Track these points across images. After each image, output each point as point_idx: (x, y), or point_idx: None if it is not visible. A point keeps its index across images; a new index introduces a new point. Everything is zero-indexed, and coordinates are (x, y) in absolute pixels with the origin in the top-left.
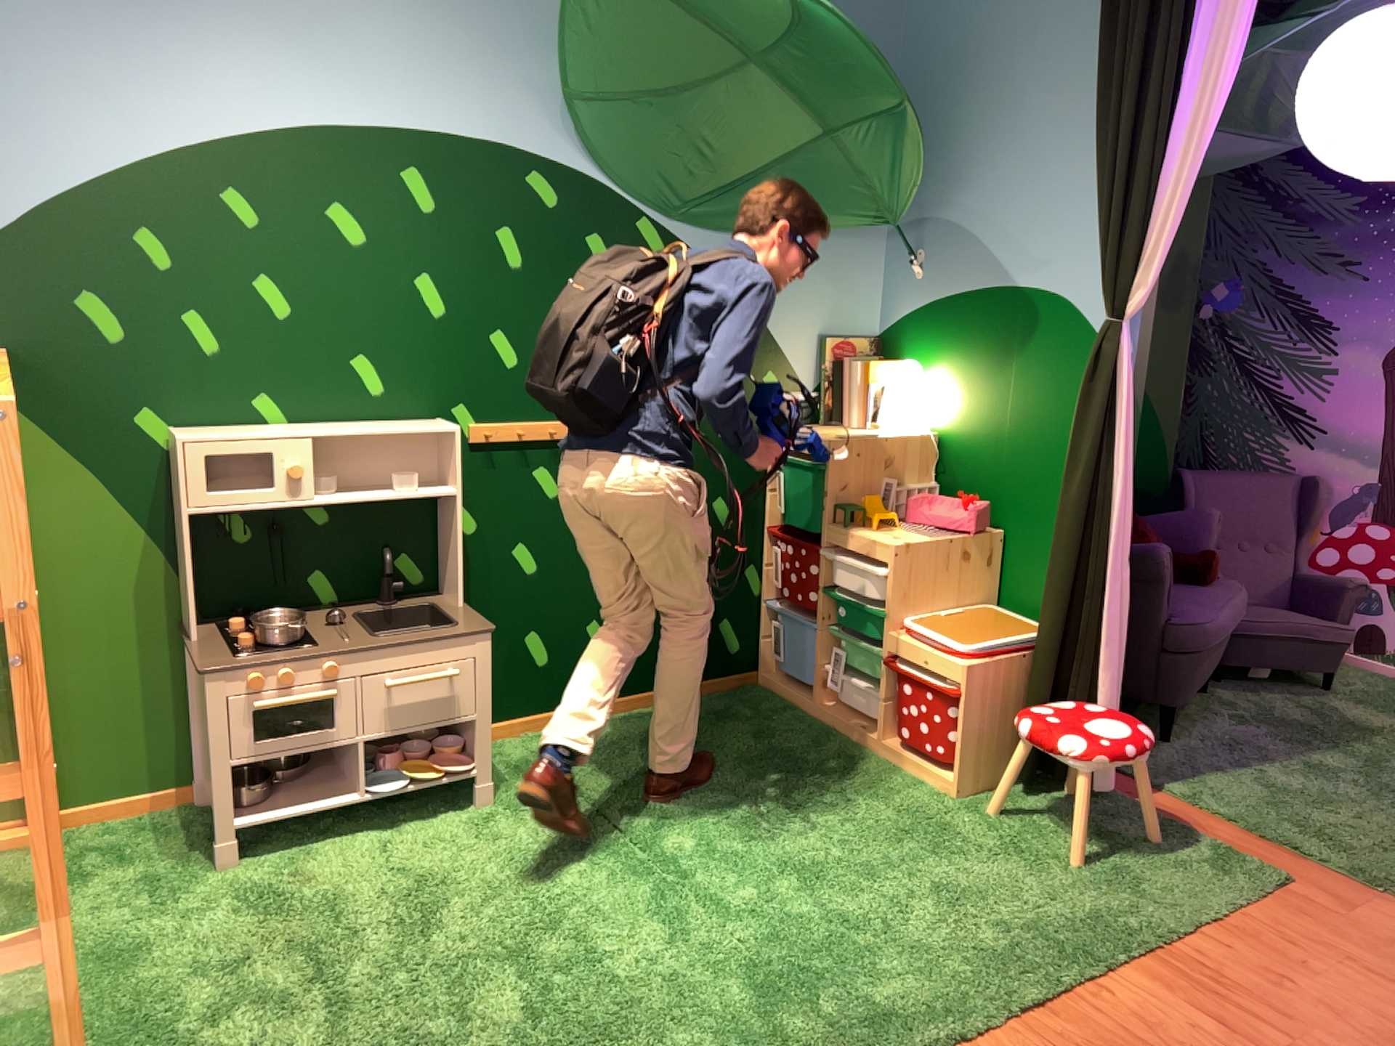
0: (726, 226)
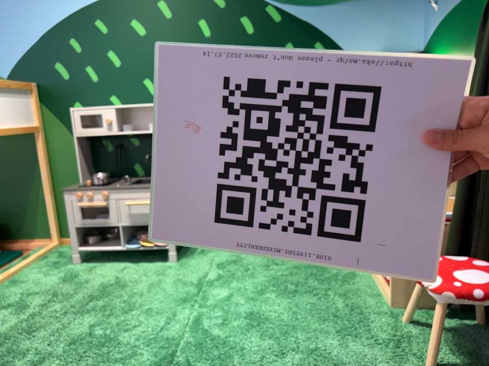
0: None
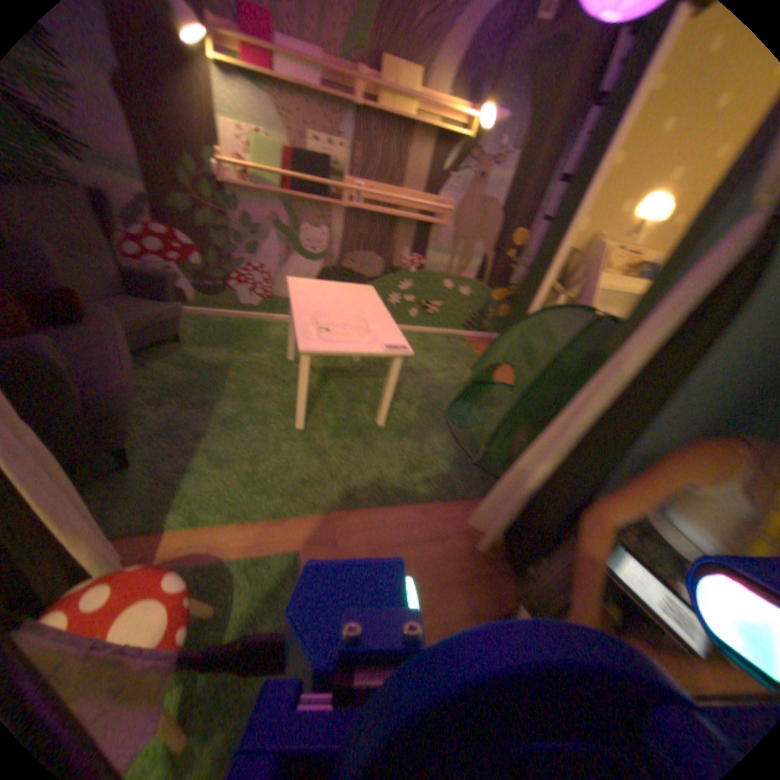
0: None
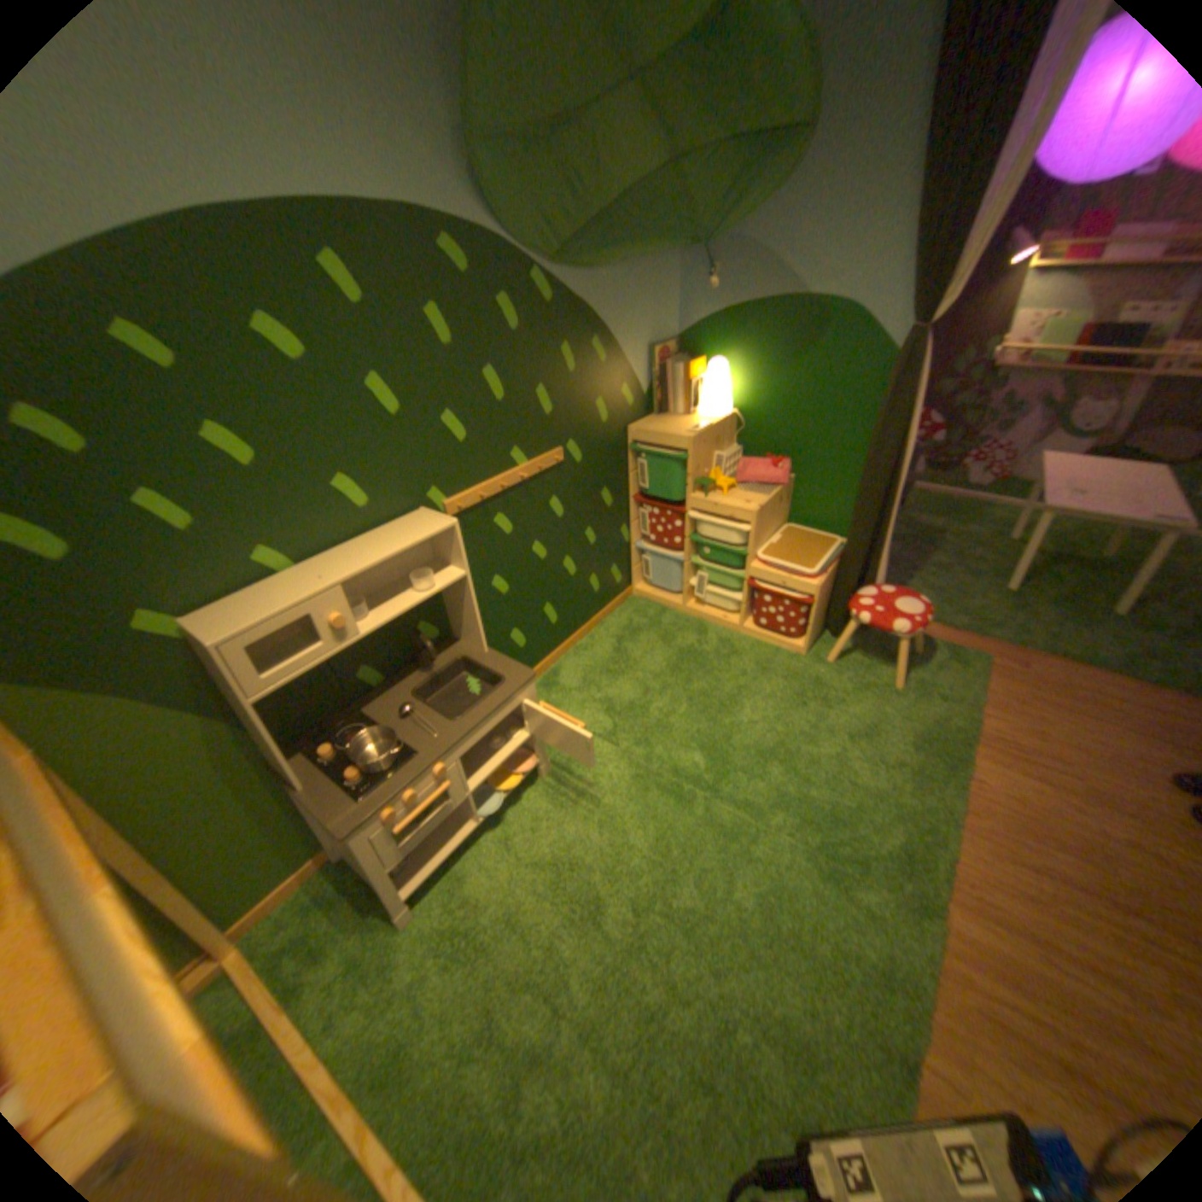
0: (592, 260)
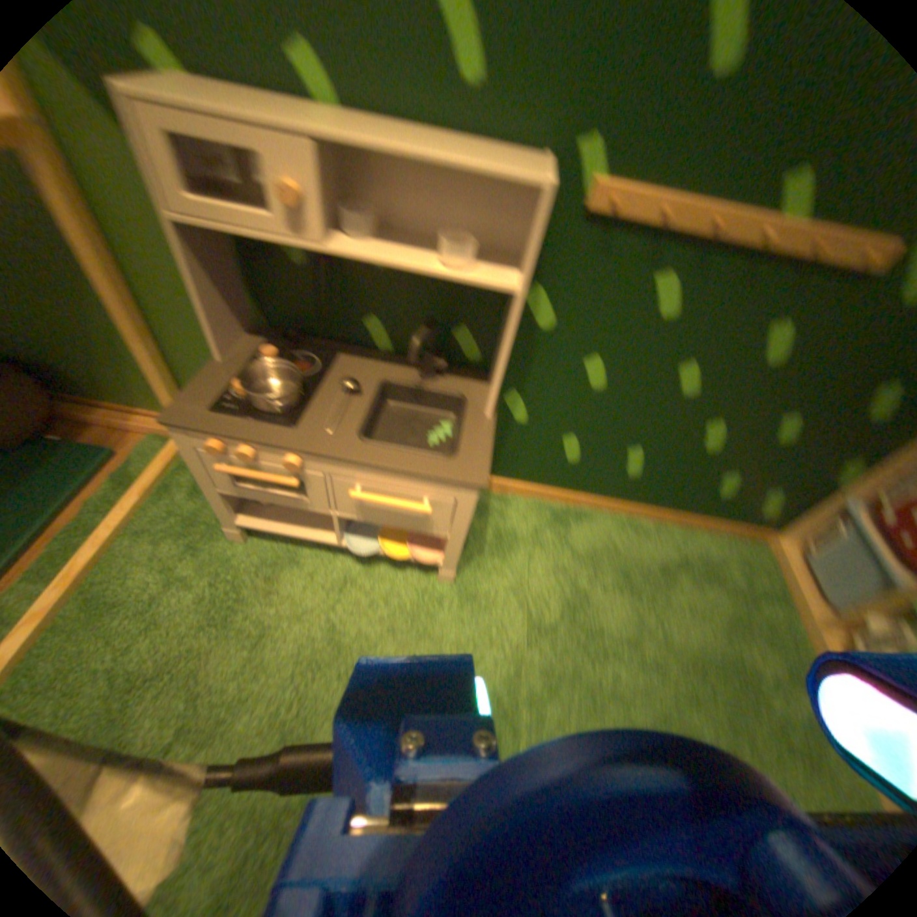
0: None
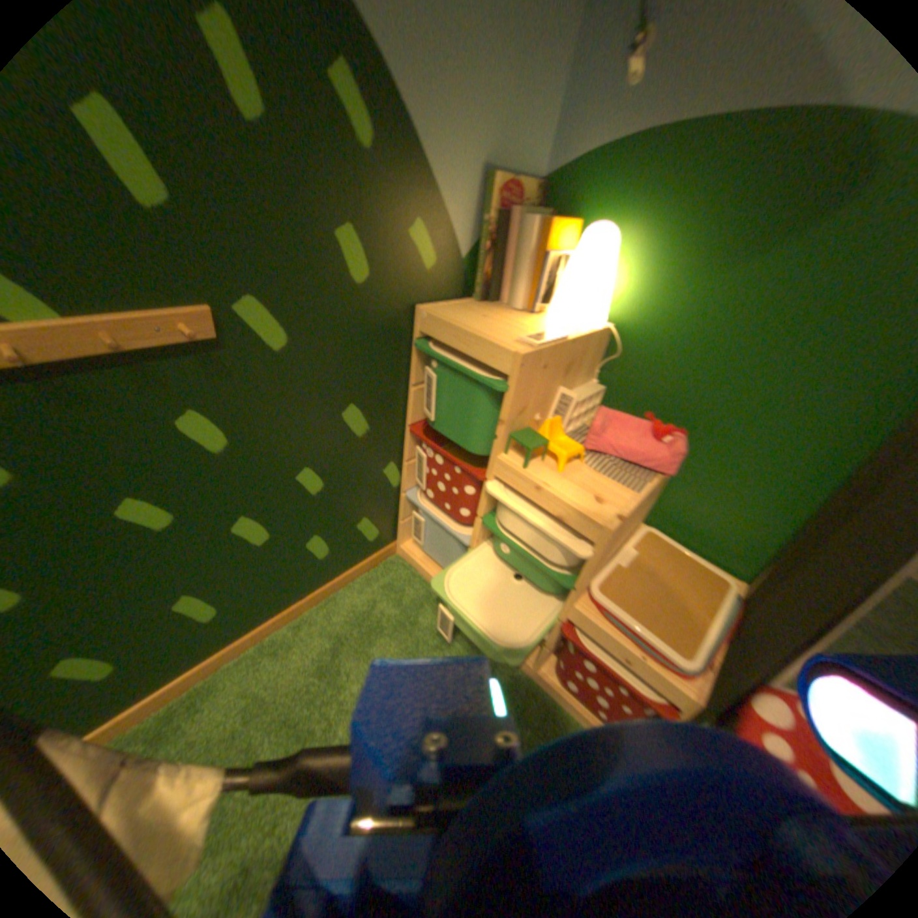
0: None
